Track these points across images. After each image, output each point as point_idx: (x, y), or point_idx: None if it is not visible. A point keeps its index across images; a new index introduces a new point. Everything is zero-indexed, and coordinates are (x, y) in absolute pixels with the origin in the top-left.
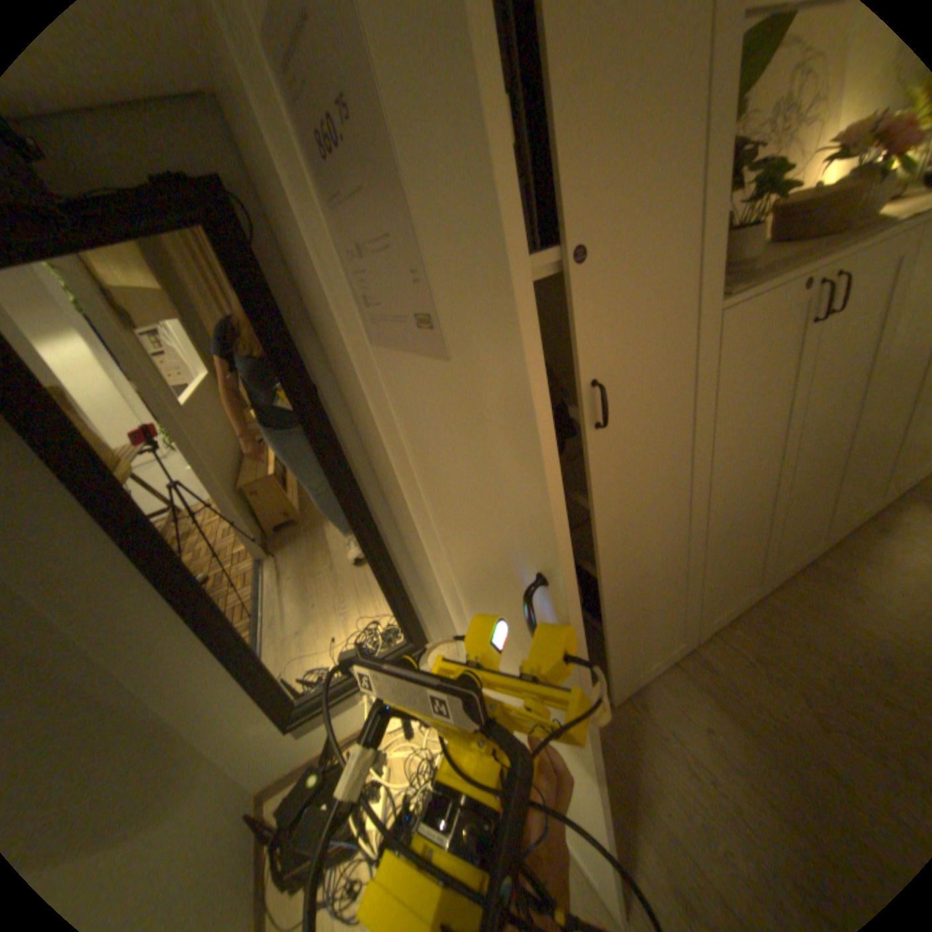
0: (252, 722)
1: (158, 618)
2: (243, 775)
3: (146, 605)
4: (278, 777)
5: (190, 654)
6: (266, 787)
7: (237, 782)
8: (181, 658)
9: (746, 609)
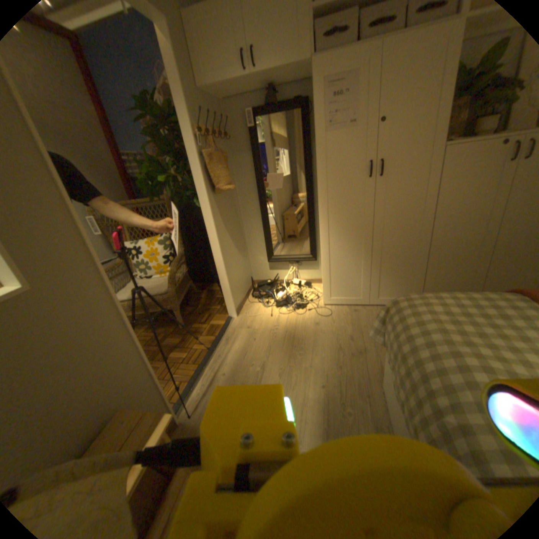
0: (262, 255)
1: (255, 209)
2: (254, 271)
3: (254, 204)
4: (261, 279)
5: (257, 224)
6: (257, 280)
7: (252, 272)
8: (255, 224)
9: None
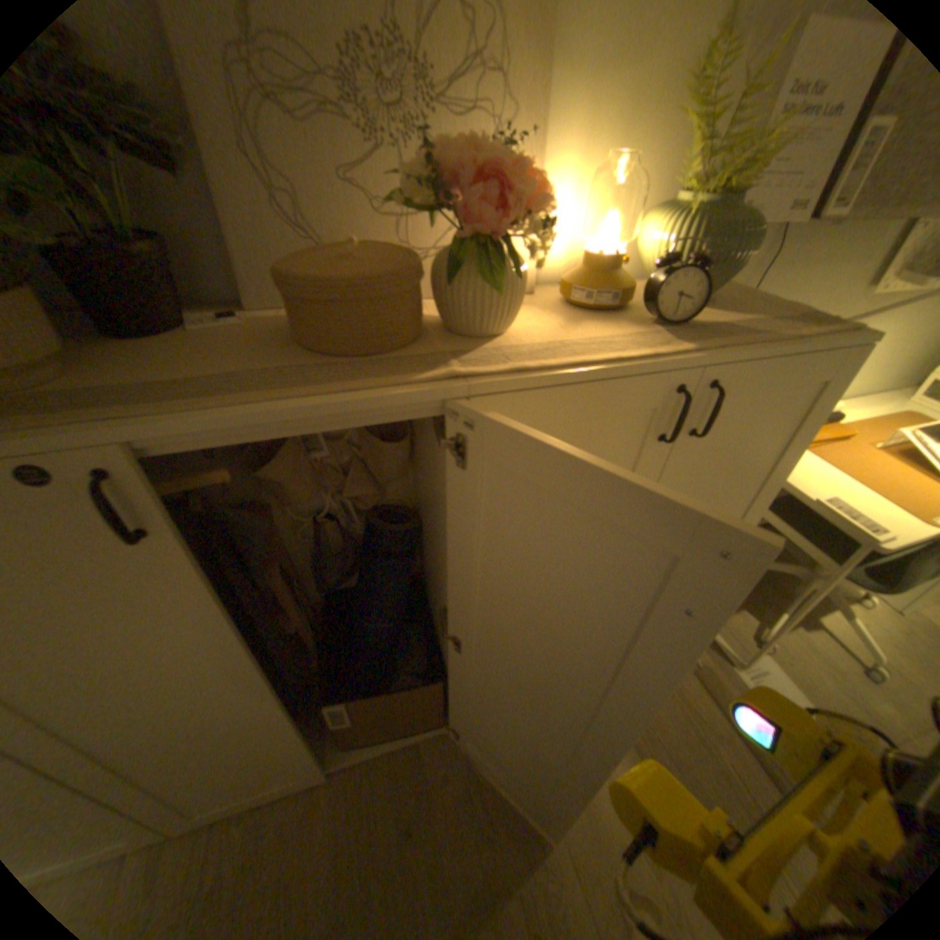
0: None
1: None
2: None
3: None
4: None
5: None
6: None
7: None
8: None
9: (283, 794)
